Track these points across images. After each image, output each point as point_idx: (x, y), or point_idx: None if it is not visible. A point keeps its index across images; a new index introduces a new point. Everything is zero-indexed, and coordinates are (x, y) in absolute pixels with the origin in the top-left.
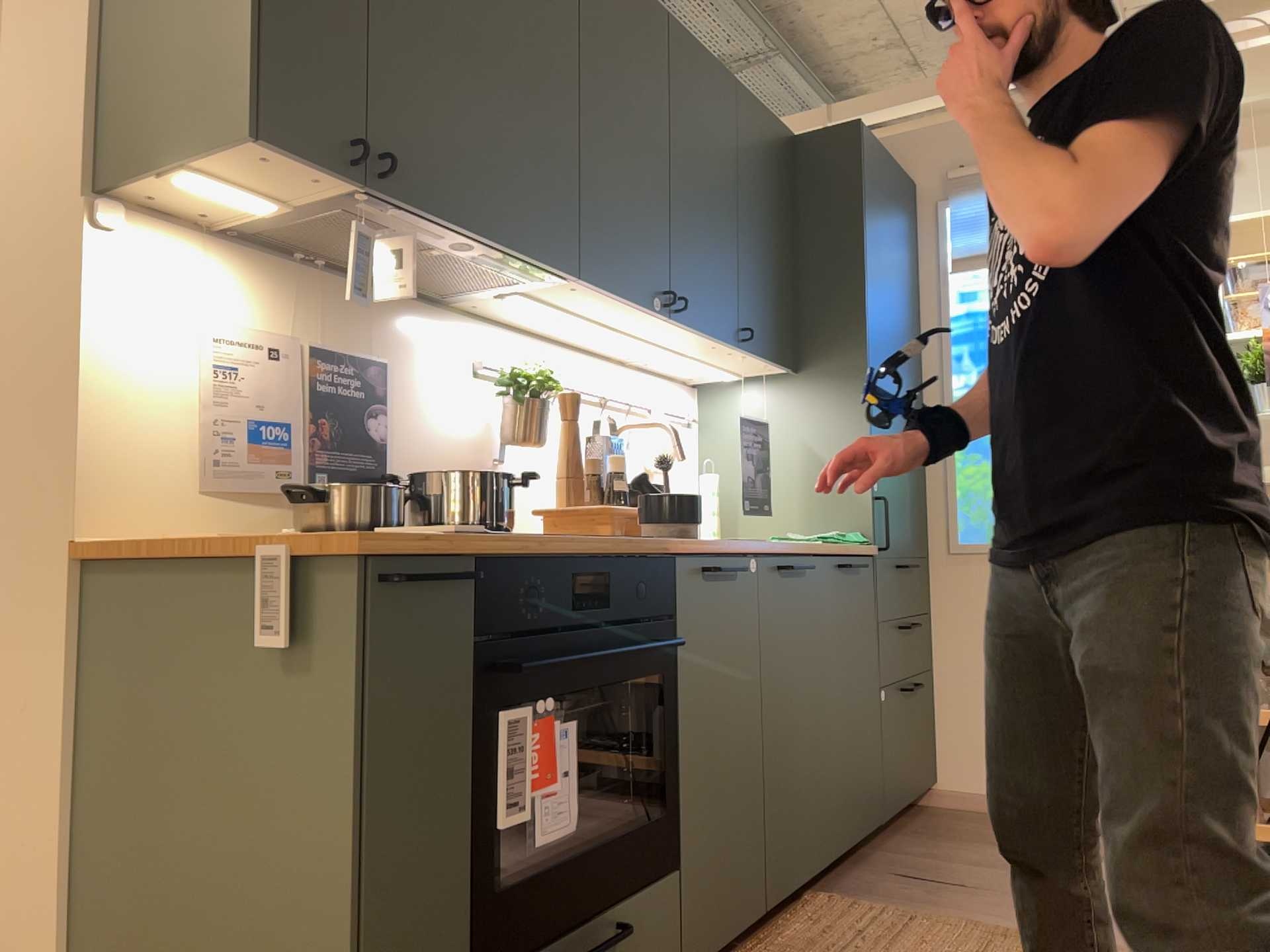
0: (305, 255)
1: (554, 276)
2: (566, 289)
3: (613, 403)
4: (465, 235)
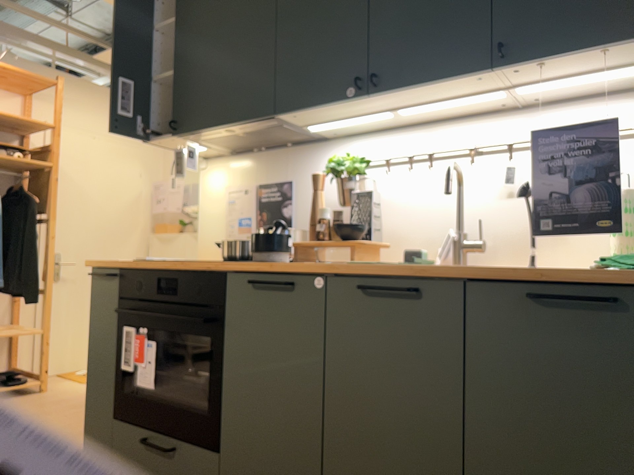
0: (254, 149)
1: (279, 118)
2: (300, 117)
3: (492, 149)
4: (216, 129)
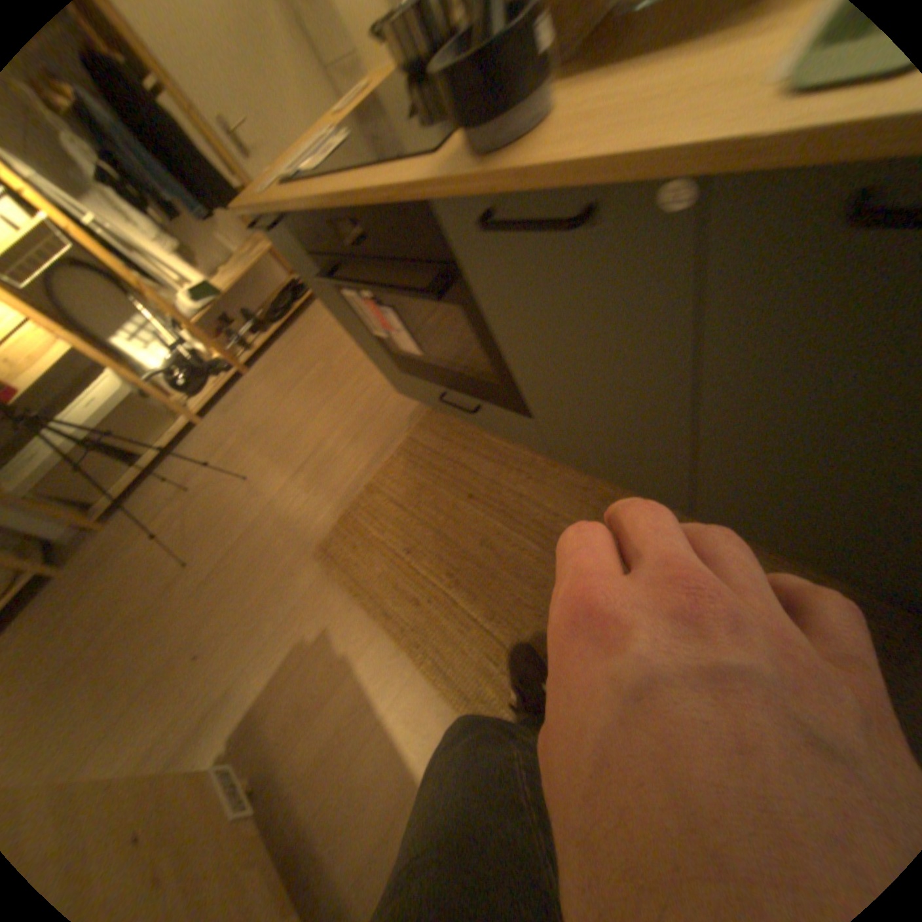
0: None
1: None
2: None
3: None
4: None
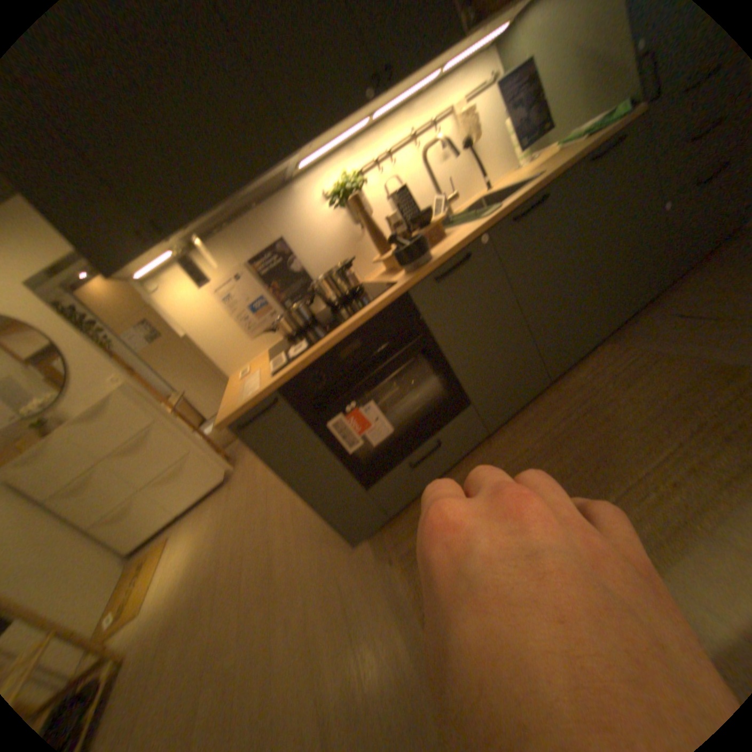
0: (215, 227)
1: (293, 152)
2: (310, 144)
3: (422, 126)
4: (223, 199)
